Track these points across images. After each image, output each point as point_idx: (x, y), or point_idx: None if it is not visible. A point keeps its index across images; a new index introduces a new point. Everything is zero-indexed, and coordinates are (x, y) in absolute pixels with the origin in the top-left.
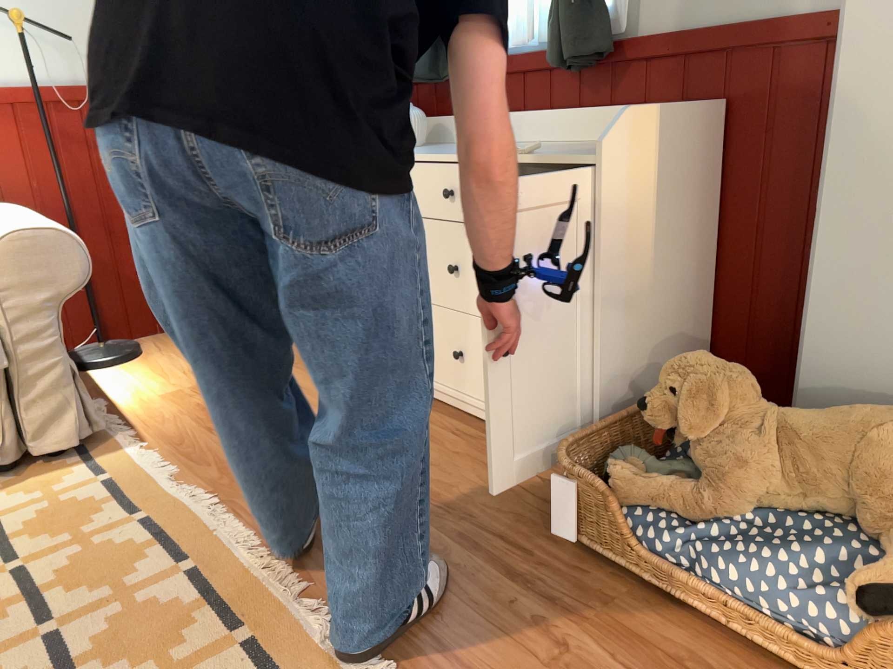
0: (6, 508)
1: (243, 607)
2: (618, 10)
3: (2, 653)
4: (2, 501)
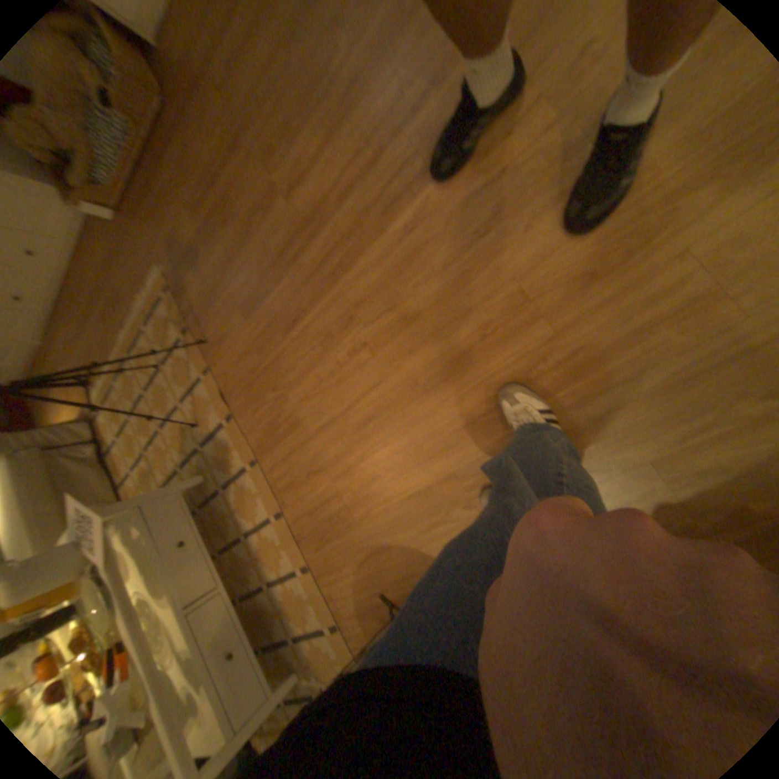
0: (109, 435)
1: (133, 329)
2: None
3: (145, 401)
4: (106, 439)
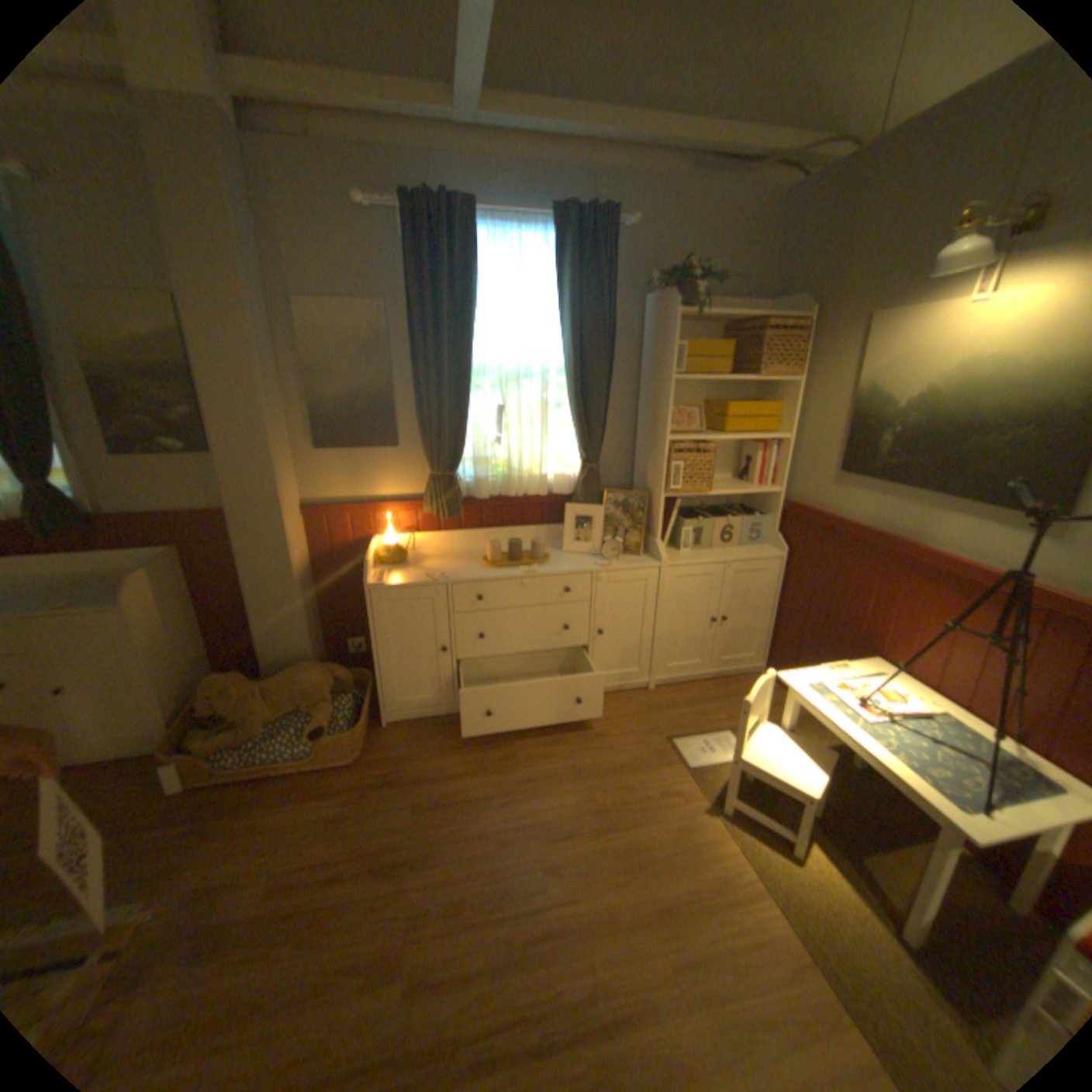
0: None
1: None
2: (82, 501)
3: None
4: None
